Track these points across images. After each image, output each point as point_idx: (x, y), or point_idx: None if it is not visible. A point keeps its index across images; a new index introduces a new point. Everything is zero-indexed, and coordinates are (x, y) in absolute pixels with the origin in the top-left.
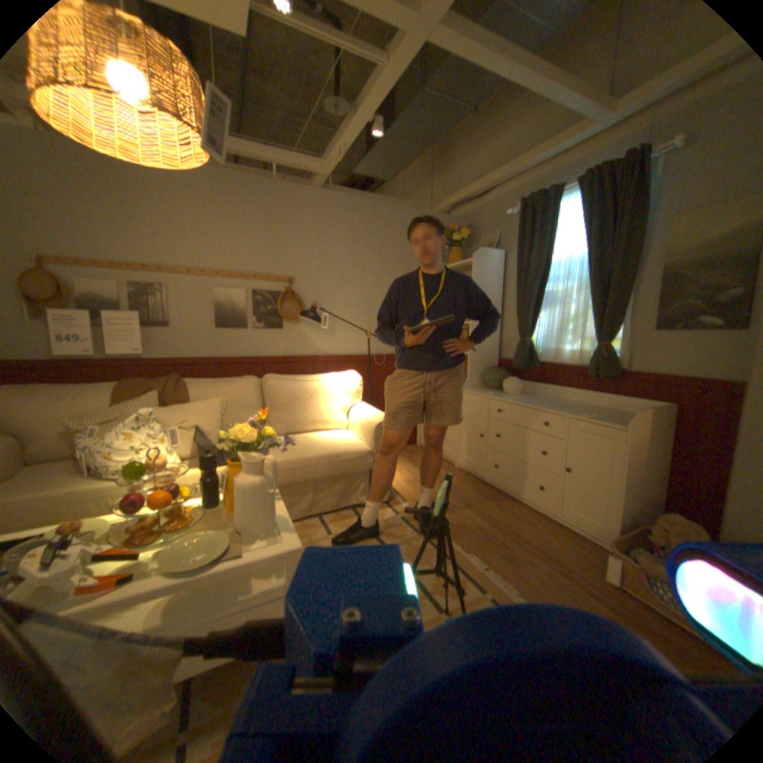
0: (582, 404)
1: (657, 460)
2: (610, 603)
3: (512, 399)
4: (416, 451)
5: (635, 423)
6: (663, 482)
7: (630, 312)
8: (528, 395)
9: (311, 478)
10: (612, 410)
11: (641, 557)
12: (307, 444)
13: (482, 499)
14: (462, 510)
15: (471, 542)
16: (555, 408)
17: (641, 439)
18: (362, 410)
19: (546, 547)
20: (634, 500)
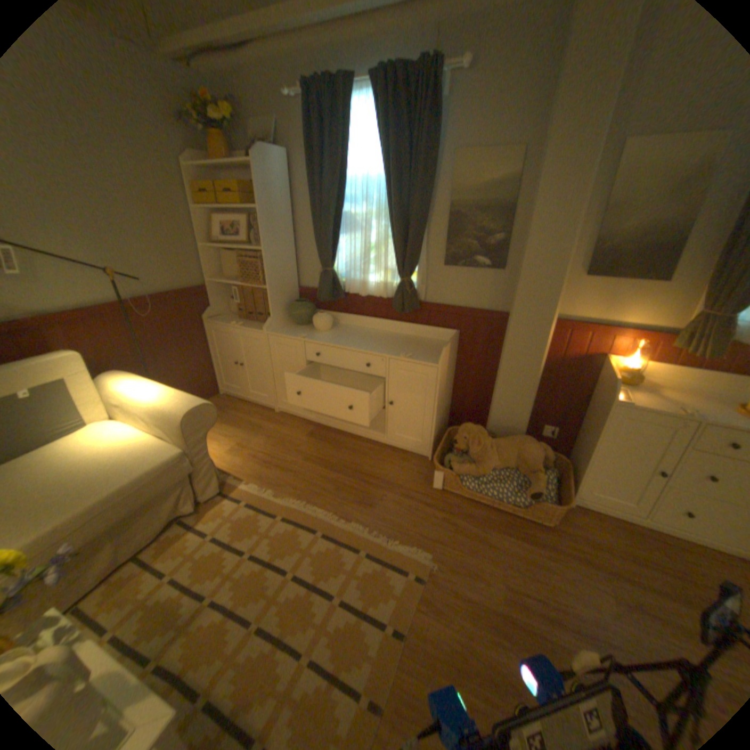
0: (388, 335)
1: (448, 378)
2: (438, 504)
3: (328, 340)
4: (223, 402)
5: (437, 355)
6: (450, 391)
7: (423, 248)
8: (339, 329)
9: (103, 530)
10: (413, 338)
11: (452, 463)
12: (70, 482)
13: (316, 443)
14: (302, 465)
15: (324, 499)
16: (372, 348)
17: (443, 370)
18: (146, 395)
19: (383, 474)
20: (438, 415)
